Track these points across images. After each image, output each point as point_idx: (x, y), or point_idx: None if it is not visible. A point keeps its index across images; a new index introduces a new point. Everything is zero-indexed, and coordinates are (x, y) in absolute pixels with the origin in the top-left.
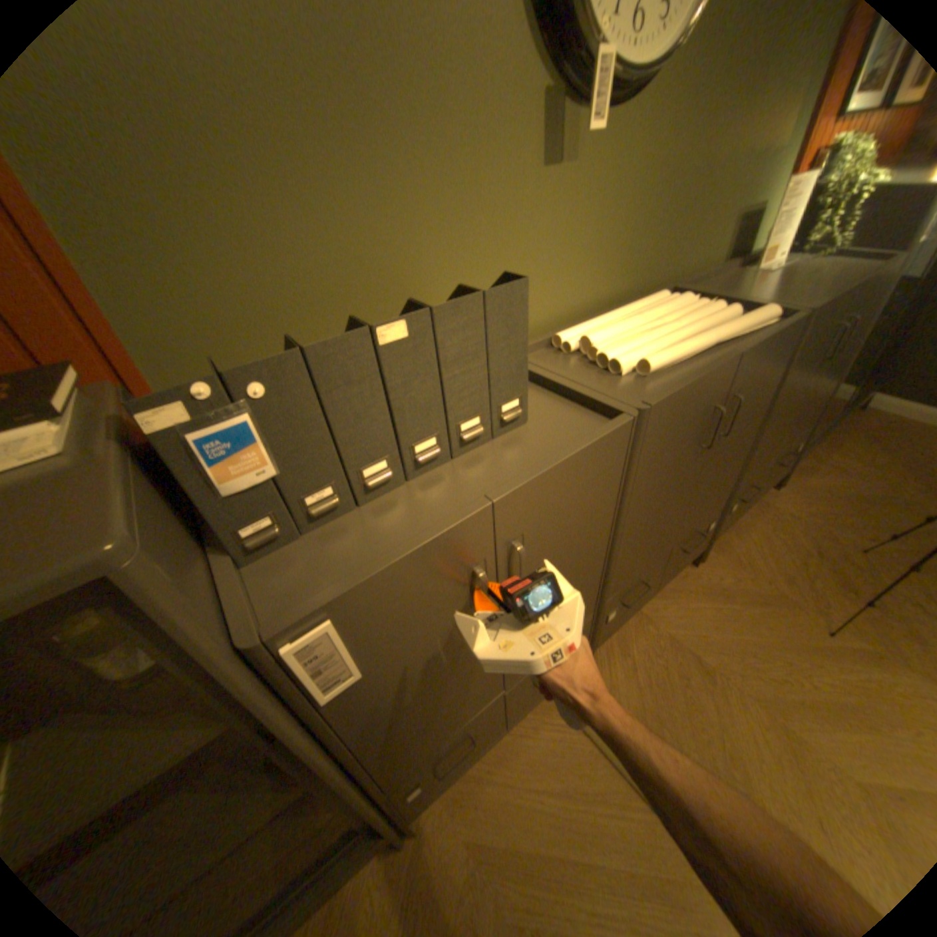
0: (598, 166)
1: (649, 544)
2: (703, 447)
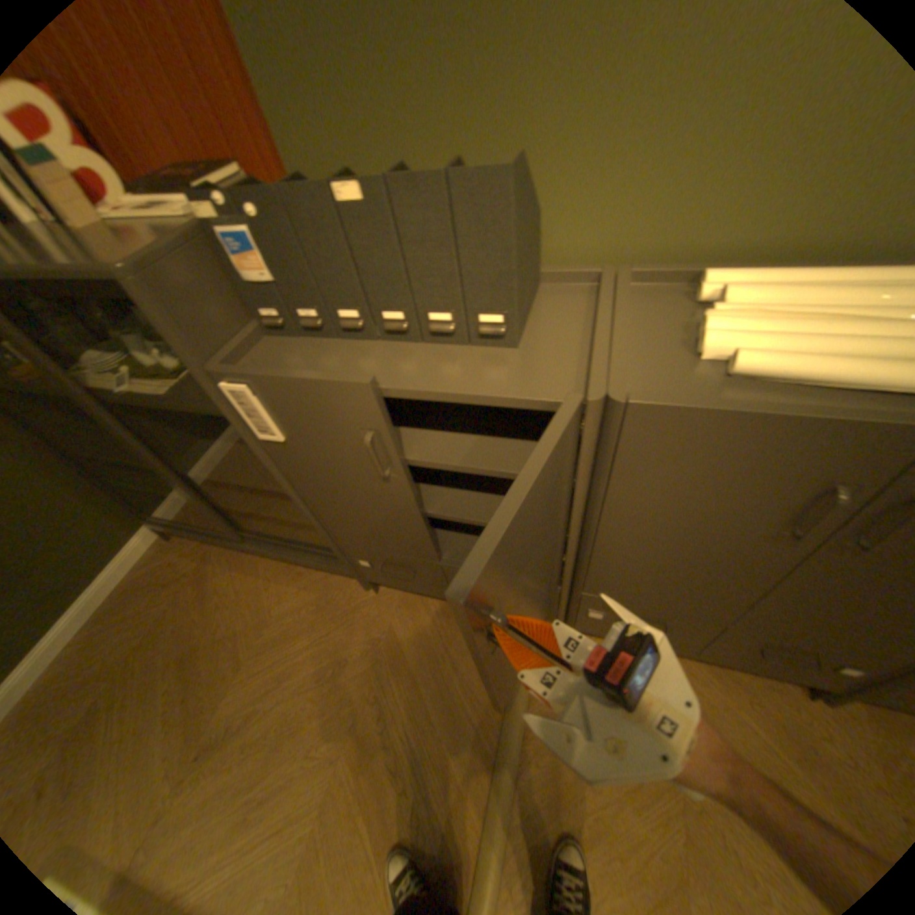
0: None
1: (663, 585)
2: (801, 534)
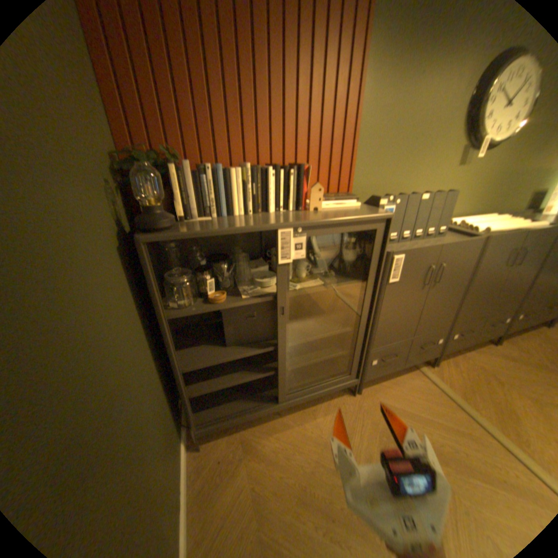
0: (477, 167)
1: (480, 304)
2: (509, 267)
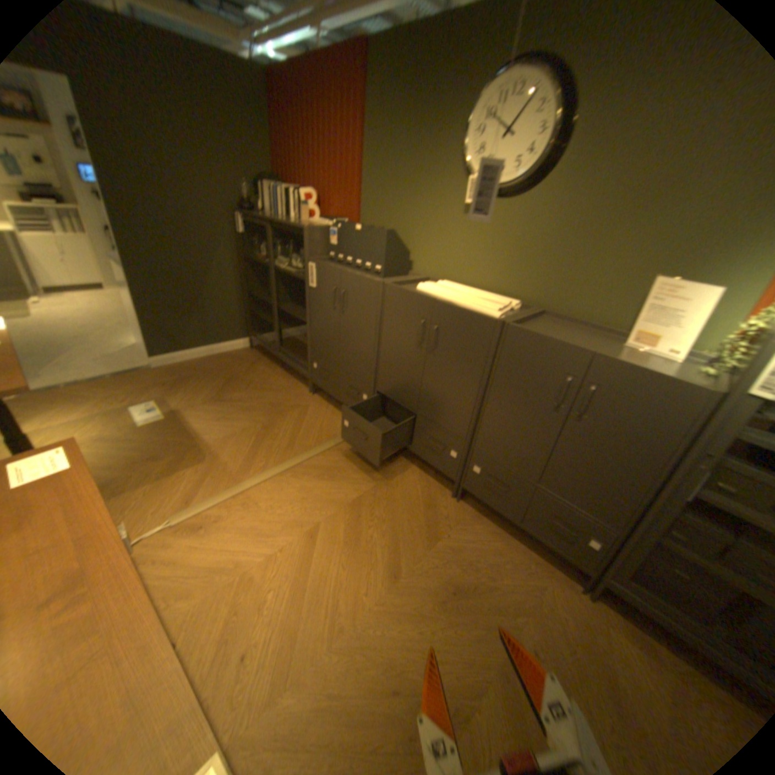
0: (491, 221)
1: (396, 379)
2: (421, 344)
